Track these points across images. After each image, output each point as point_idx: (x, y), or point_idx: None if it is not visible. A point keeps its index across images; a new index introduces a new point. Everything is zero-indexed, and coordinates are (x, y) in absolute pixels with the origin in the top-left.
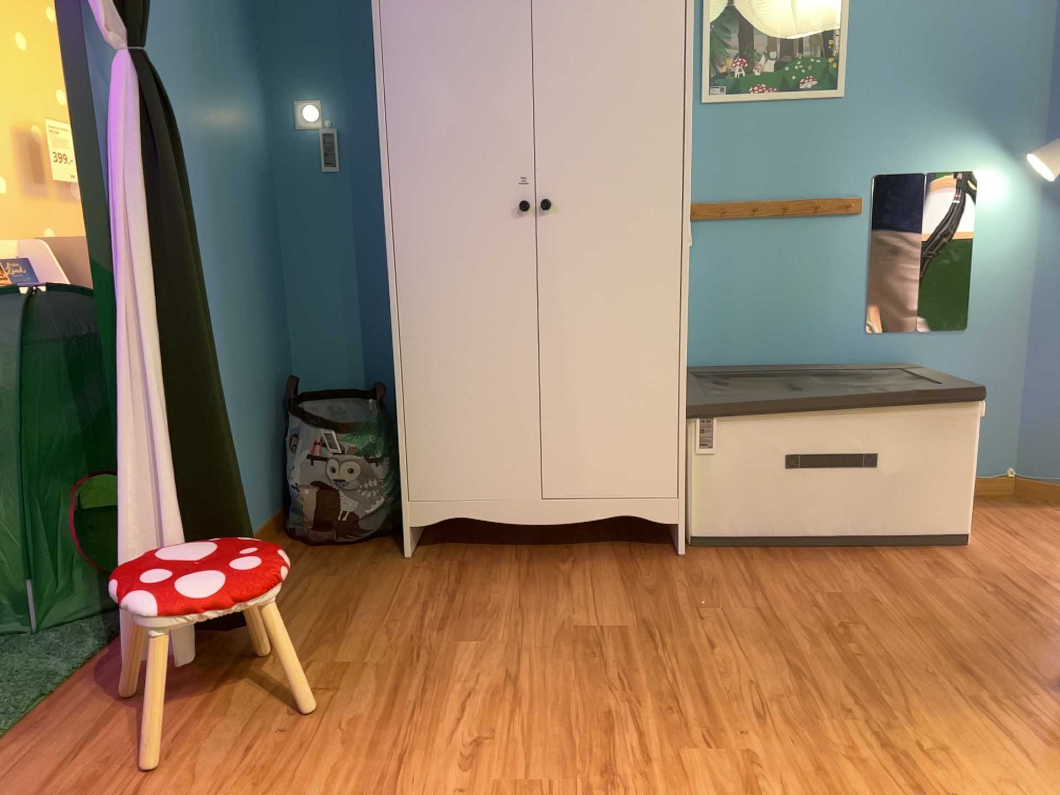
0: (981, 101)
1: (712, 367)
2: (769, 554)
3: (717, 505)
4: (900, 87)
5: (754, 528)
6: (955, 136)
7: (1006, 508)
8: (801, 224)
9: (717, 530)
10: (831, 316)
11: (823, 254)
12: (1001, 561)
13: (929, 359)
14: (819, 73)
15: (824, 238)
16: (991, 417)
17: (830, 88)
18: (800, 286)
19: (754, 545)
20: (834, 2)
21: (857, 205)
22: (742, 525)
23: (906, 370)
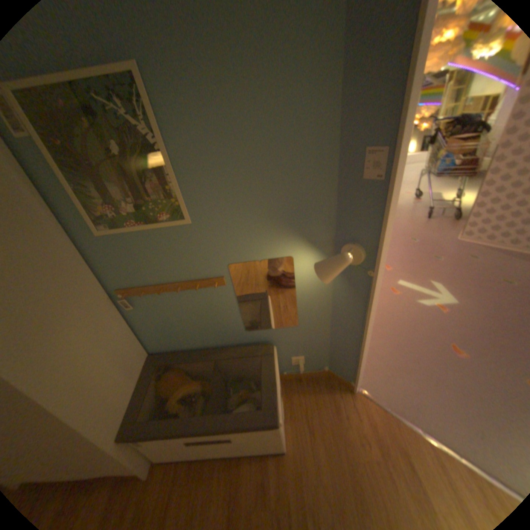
0: (288, 214)
1: (169, 355)
2: (187, 472)
3: (157, 457)
4: (229, 211)
5: (180, 460)
6: (274, 237)
7: (318, 394)
8: (193, 291)
9: (162, 462)
10: (225, 326)
11: (211, 302)
12: (293, 477)
13: (280, 337)
14: (167, 208)
15: (208, 296)
16: (314, 352)
17: (180, 218)
18: (203, 316)
19: (182, 464)
20: (156, 155)
21: (221, 280)
22: (174, 460)
23: (270, 341)
